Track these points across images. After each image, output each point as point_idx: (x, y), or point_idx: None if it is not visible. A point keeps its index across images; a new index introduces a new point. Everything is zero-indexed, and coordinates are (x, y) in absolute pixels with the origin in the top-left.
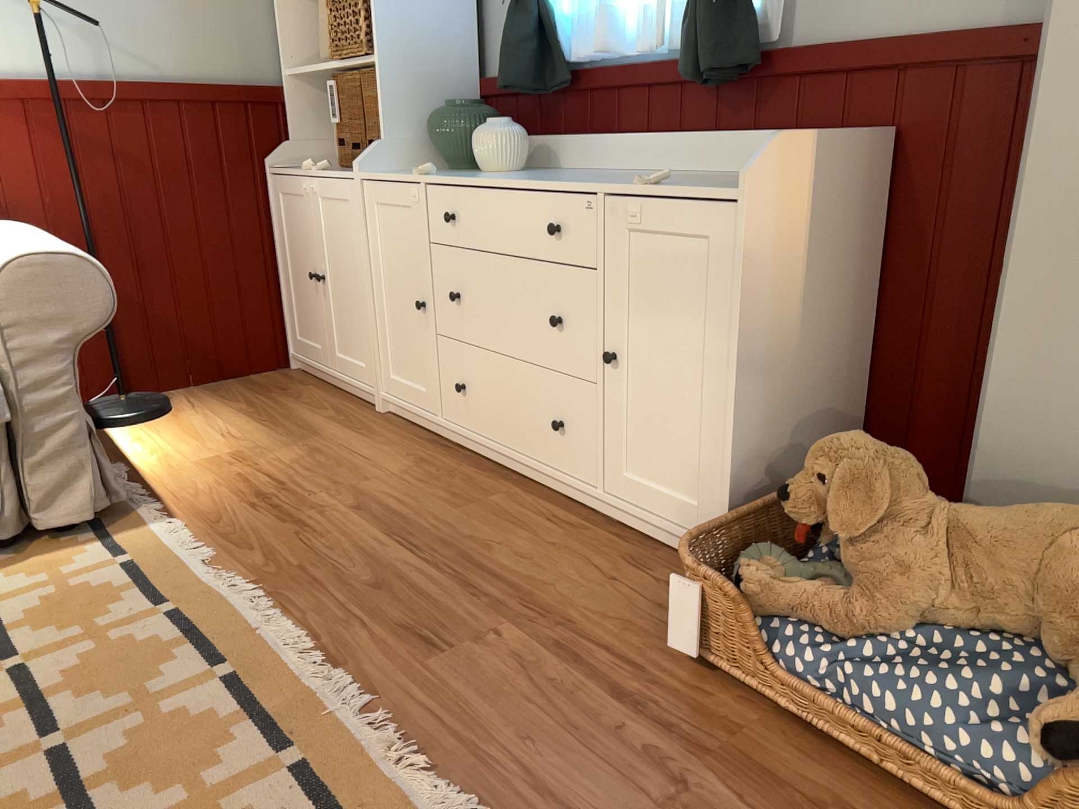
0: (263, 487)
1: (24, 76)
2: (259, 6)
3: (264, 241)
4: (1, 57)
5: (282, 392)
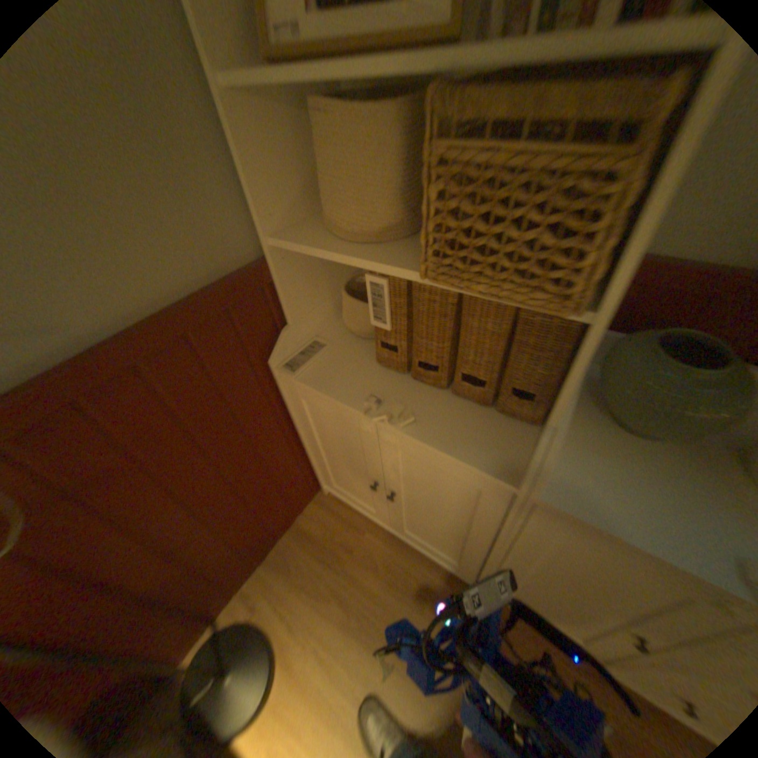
0: None
1: None
2: (190, 113)
3: (283, 425)
4: None
5: (351, 555)
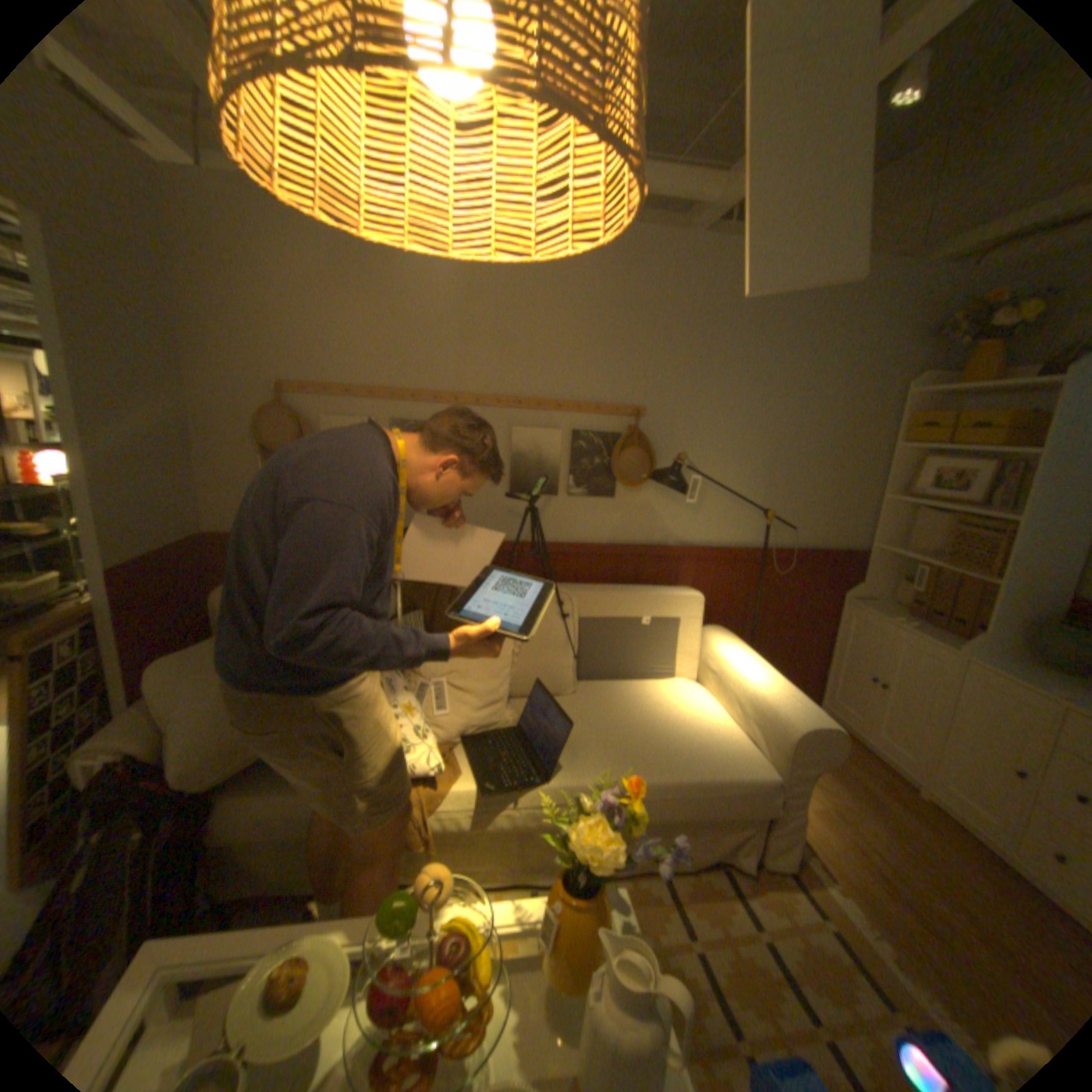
0: (885, 871)
1: (738, 543)
2: (871, 503)
3: (830, 636)
4: (731, 534)
5: None
